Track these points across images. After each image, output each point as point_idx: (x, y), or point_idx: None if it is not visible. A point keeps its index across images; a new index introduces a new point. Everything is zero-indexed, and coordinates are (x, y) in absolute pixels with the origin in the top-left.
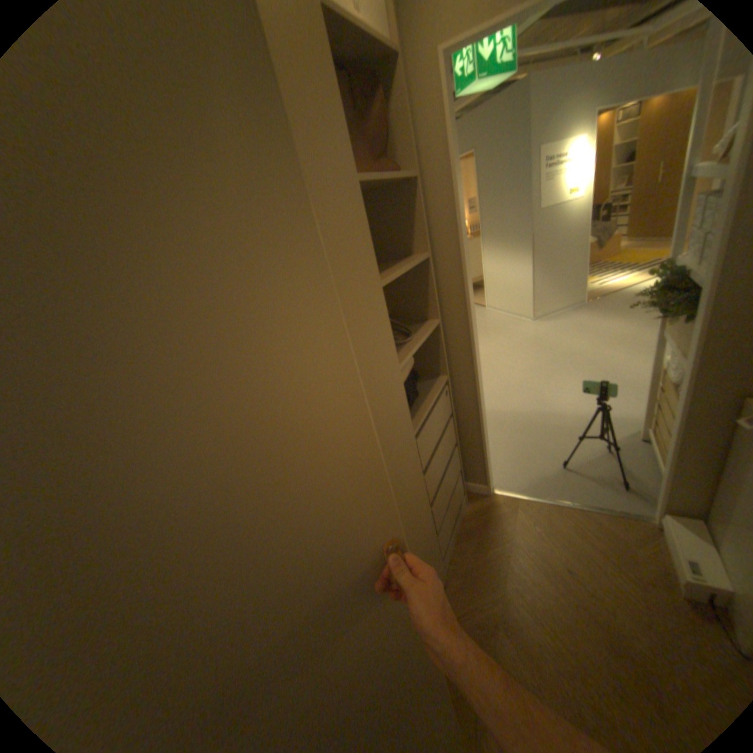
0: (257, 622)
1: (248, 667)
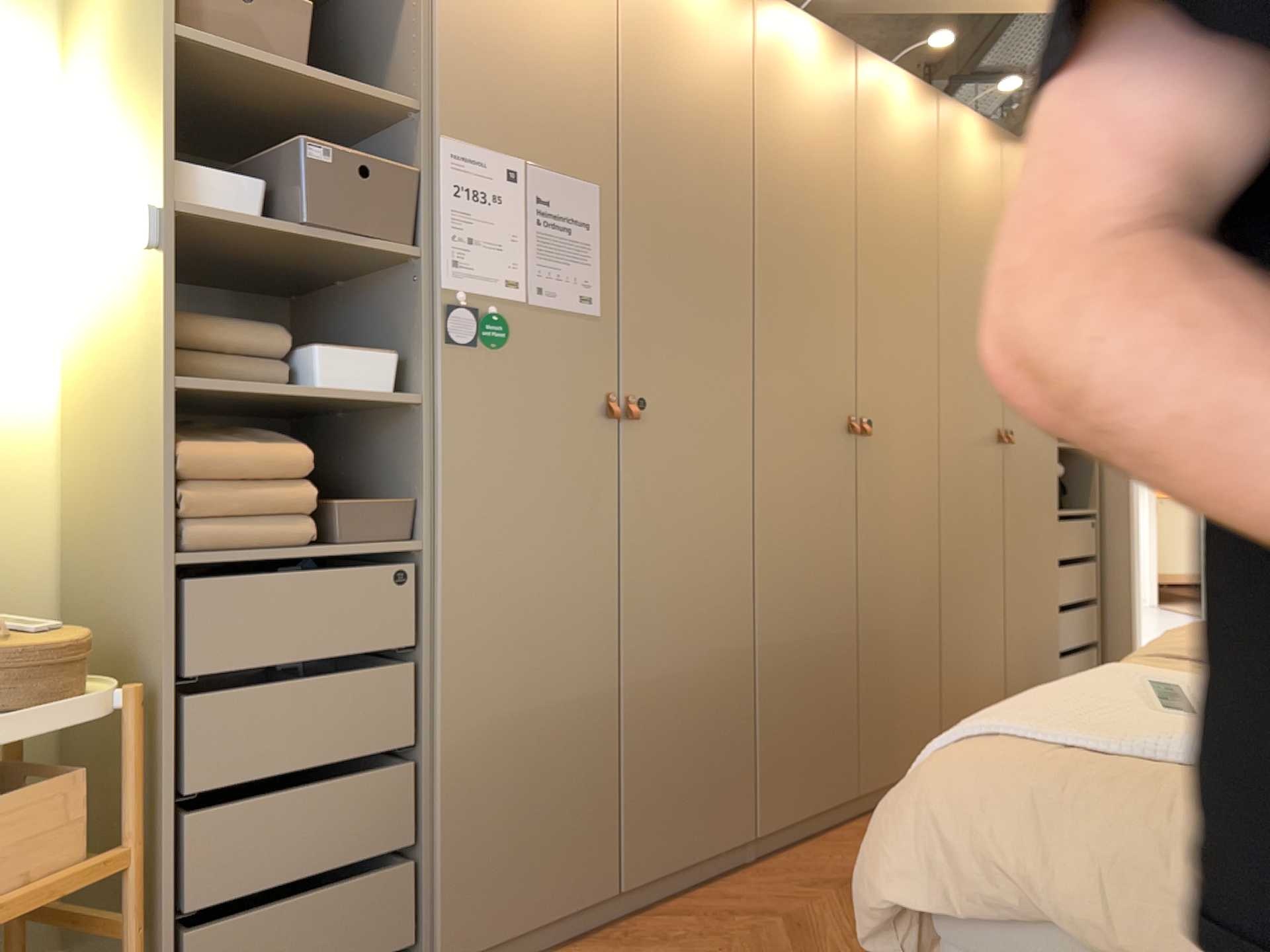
0: (965, 467)
1: (959, 481)
